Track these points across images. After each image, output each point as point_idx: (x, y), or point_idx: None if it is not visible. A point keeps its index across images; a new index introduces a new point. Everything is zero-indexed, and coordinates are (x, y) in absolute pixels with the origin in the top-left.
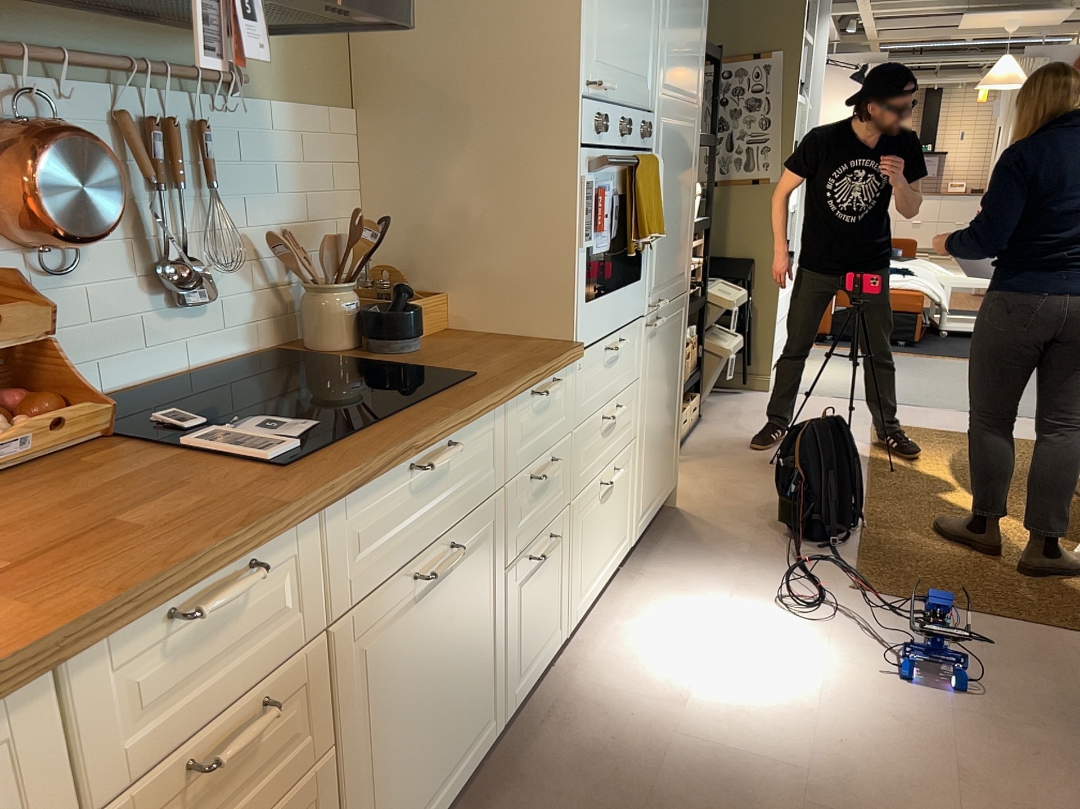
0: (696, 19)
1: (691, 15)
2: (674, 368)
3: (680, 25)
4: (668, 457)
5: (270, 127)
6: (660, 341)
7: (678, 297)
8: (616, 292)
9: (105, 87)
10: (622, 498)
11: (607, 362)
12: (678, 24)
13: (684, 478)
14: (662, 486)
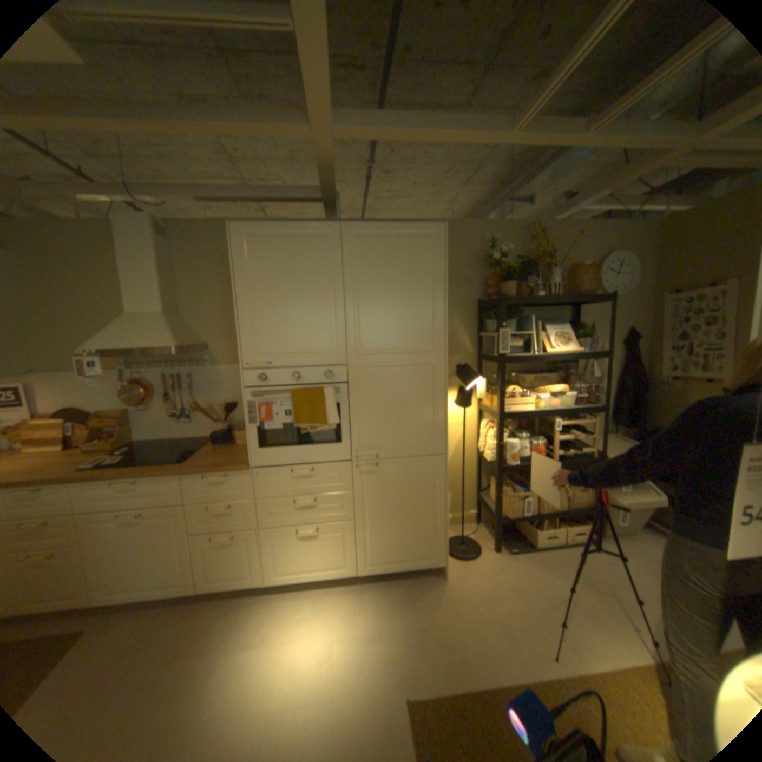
0: (419, 306)
1: (407, 306)
2: (423, 496)
3: (383, 315)
4: (424, 546)
5: (217, 372)
6: (386, 477)
7: (424, 456)
8: (301, 447)
9: (158, 368)
10: (334, 547)
11: (295, 477)
12: (379, 316)
13: (490, 571)
14: (413, 560)
